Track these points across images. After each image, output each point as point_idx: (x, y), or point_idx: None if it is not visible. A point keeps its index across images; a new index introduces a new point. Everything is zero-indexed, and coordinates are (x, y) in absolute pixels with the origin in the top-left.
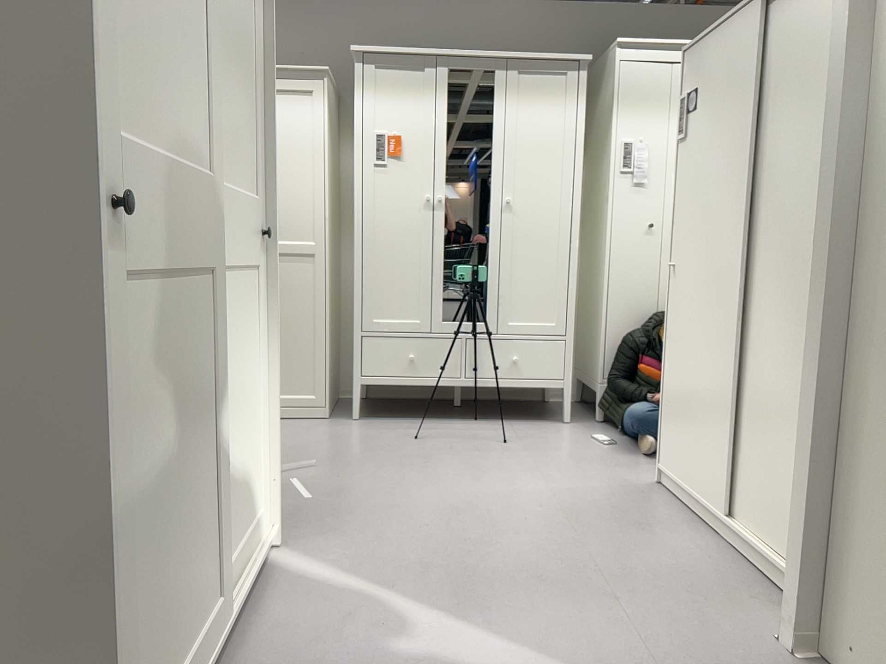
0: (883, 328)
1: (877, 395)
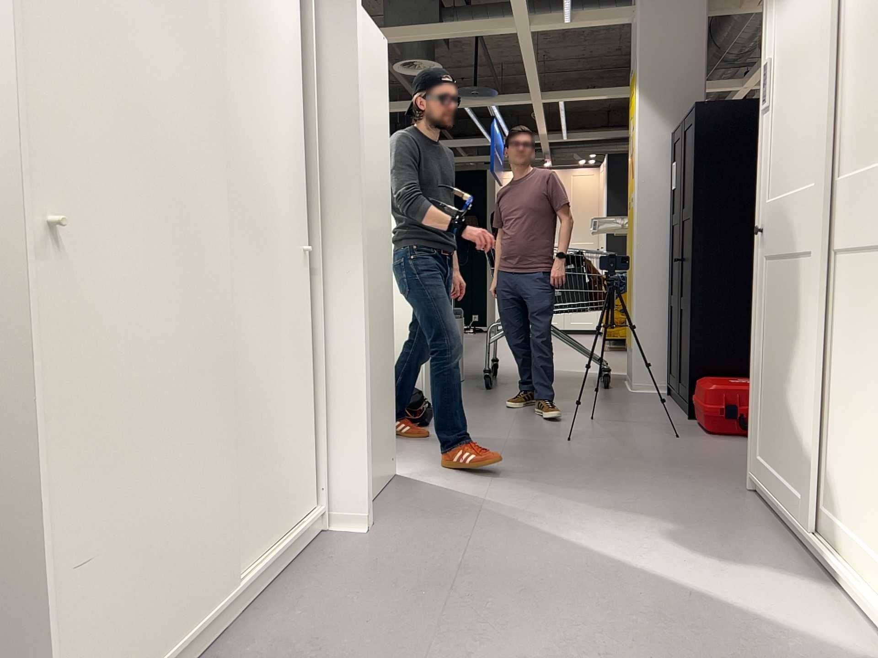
0: (364, 284)
1: (364, 323)
